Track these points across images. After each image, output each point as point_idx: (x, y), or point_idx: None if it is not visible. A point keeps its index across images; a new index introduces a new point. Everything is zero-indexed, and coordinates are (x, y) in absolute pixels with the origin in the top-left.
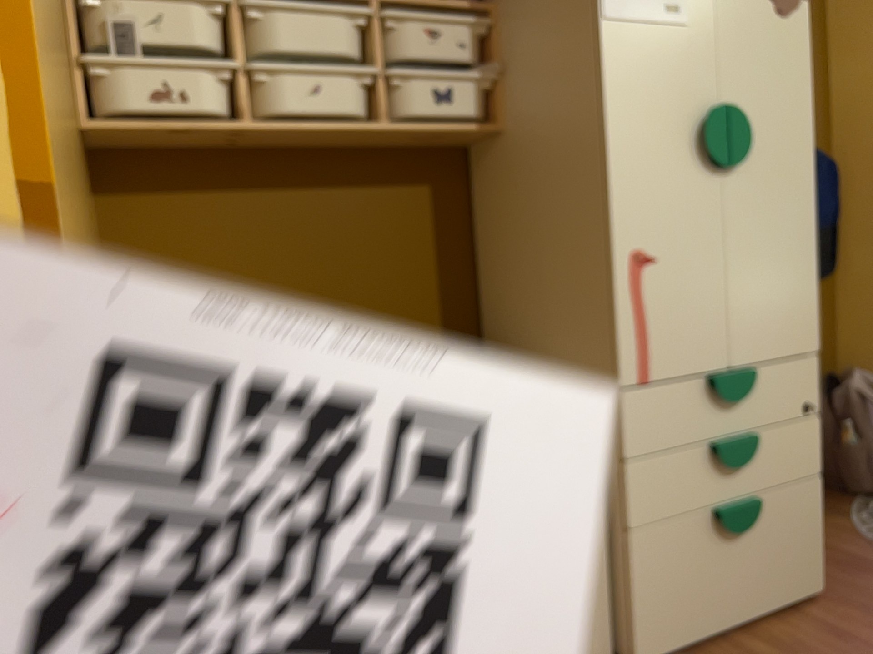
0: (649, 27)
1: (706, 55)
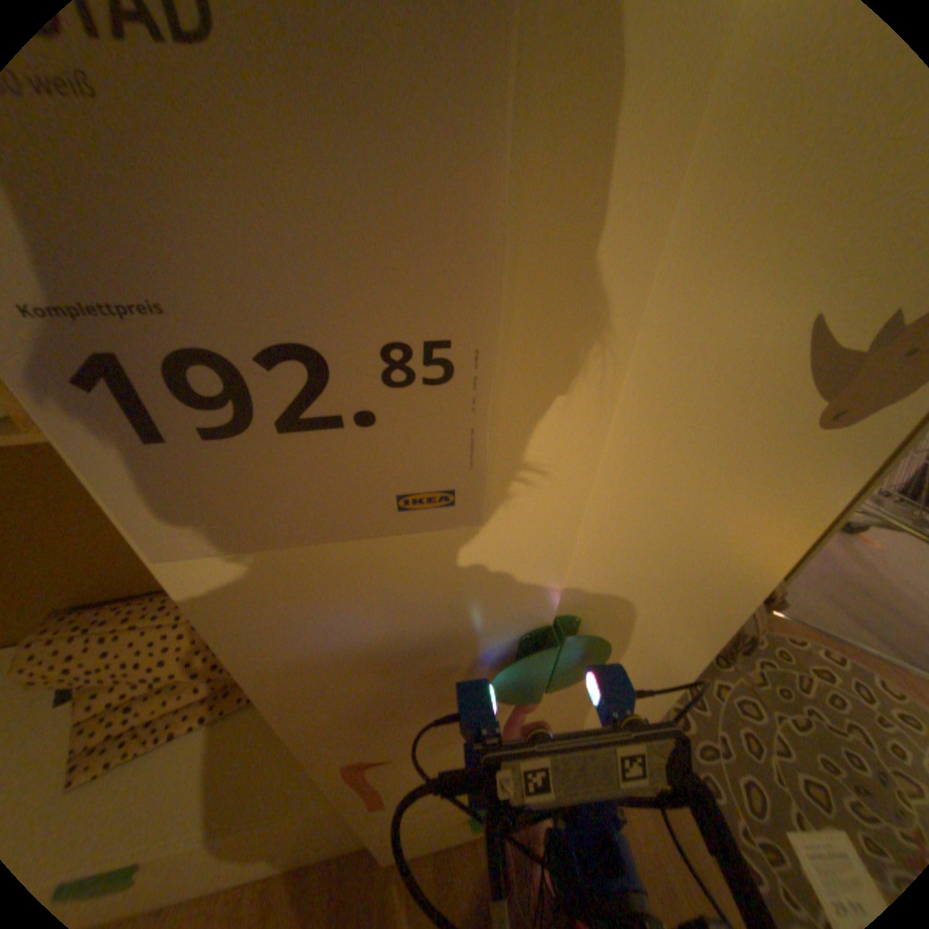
0: (339, 544)
1: (527, 558)
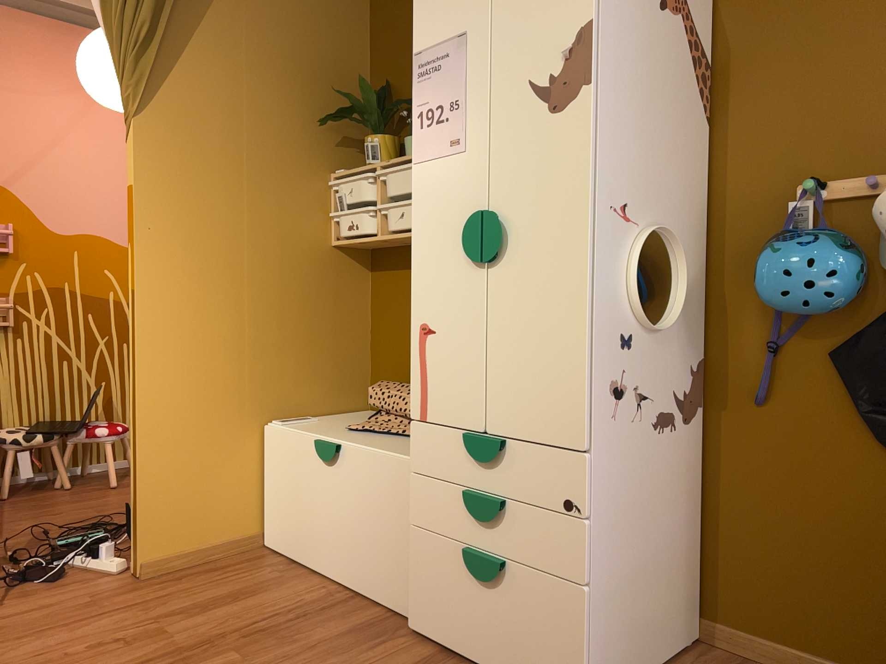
0: (438, 161)
1: (476, 172)
